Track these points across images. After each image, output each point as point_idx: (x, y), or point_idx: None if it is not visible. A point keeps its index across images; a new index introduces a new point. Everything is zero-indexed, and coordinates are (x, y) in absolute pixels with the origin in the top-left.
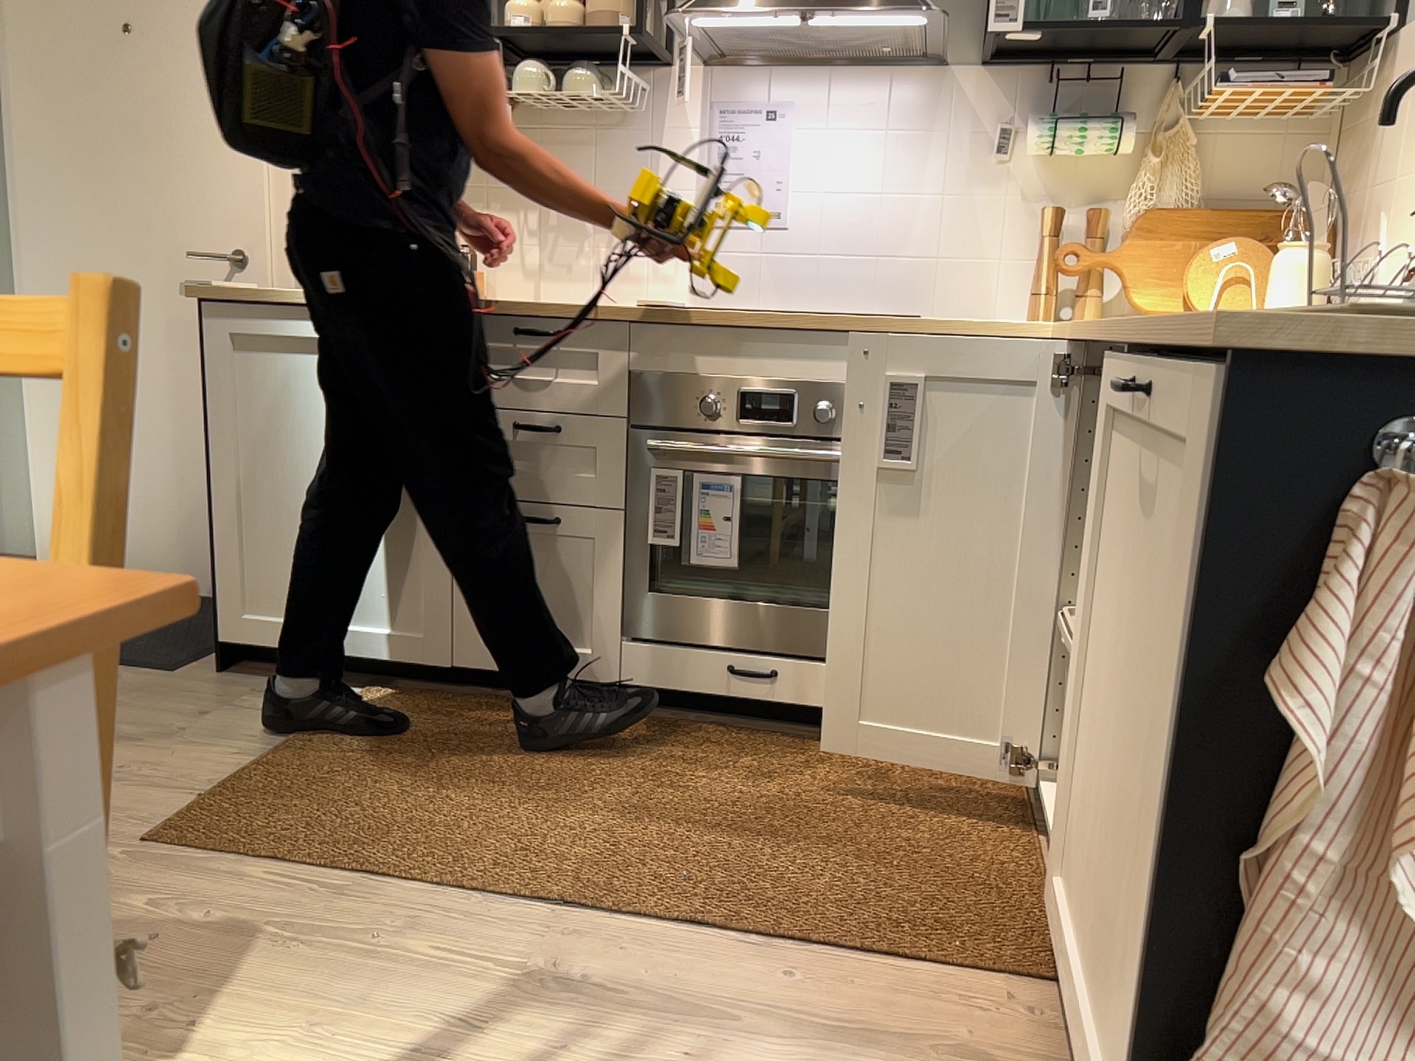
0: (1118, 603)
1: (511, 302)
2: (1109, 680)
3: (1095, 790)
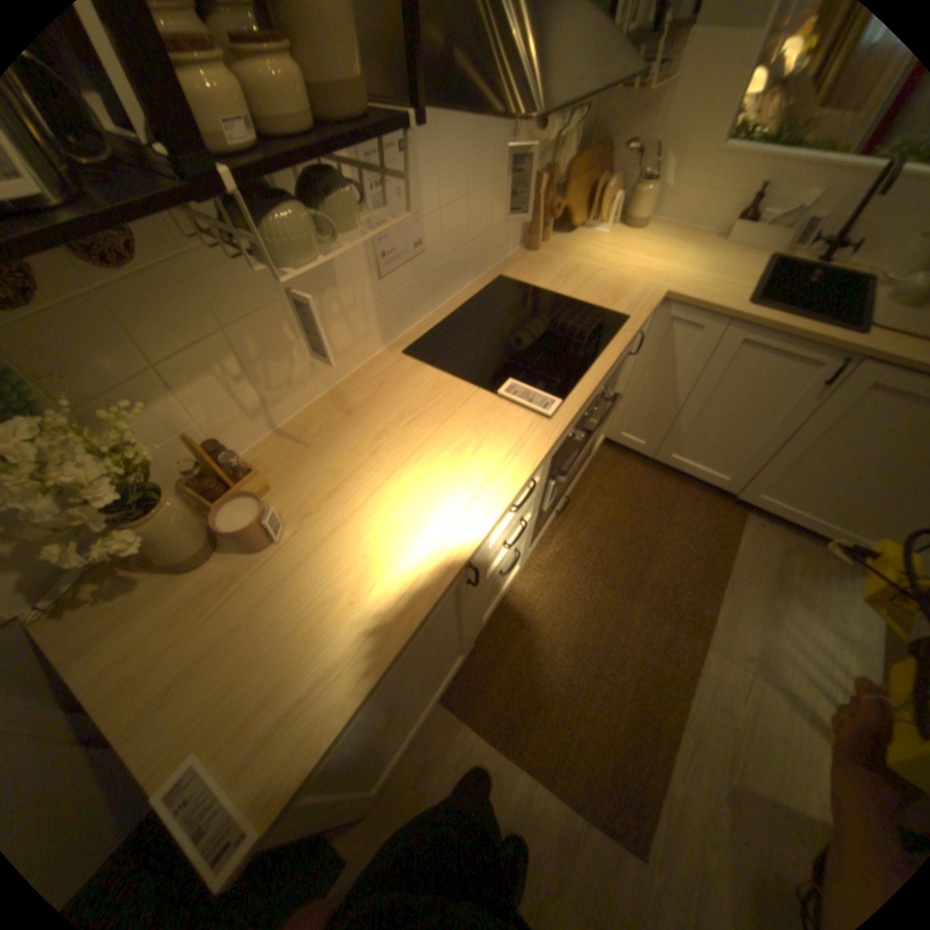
0: (850, 438)
1: (510, 493)
2: (831, 456)
3: (805, 479)
